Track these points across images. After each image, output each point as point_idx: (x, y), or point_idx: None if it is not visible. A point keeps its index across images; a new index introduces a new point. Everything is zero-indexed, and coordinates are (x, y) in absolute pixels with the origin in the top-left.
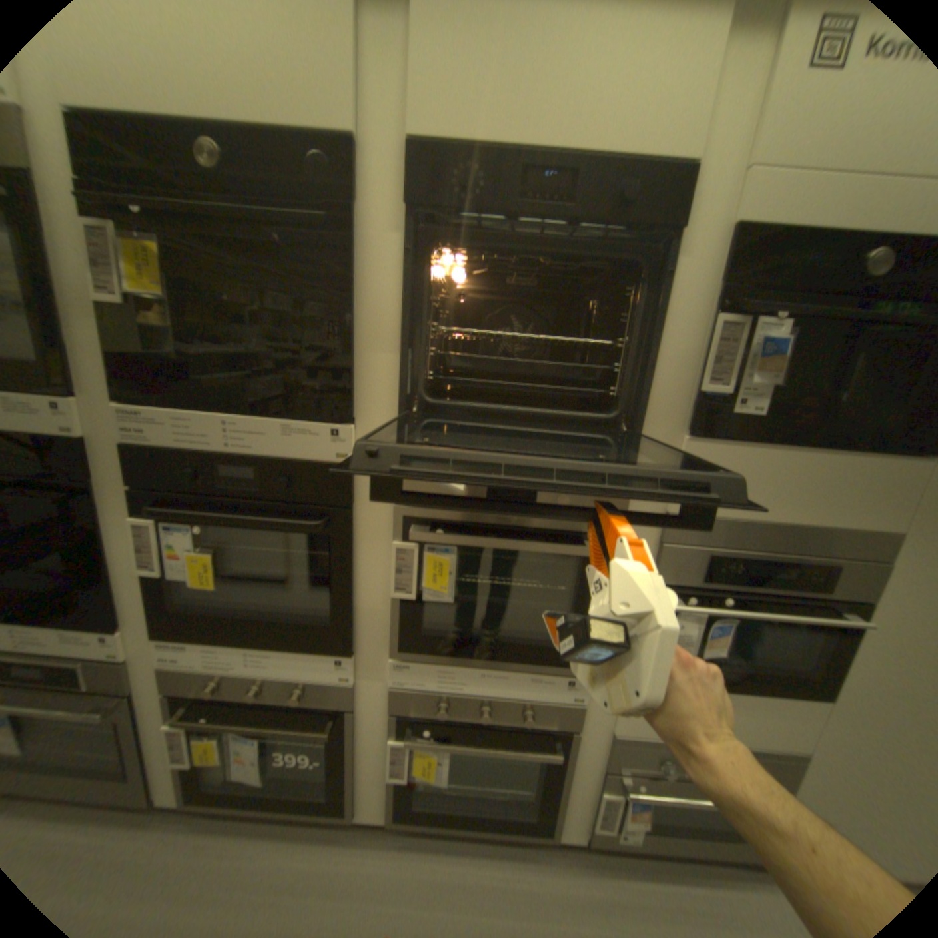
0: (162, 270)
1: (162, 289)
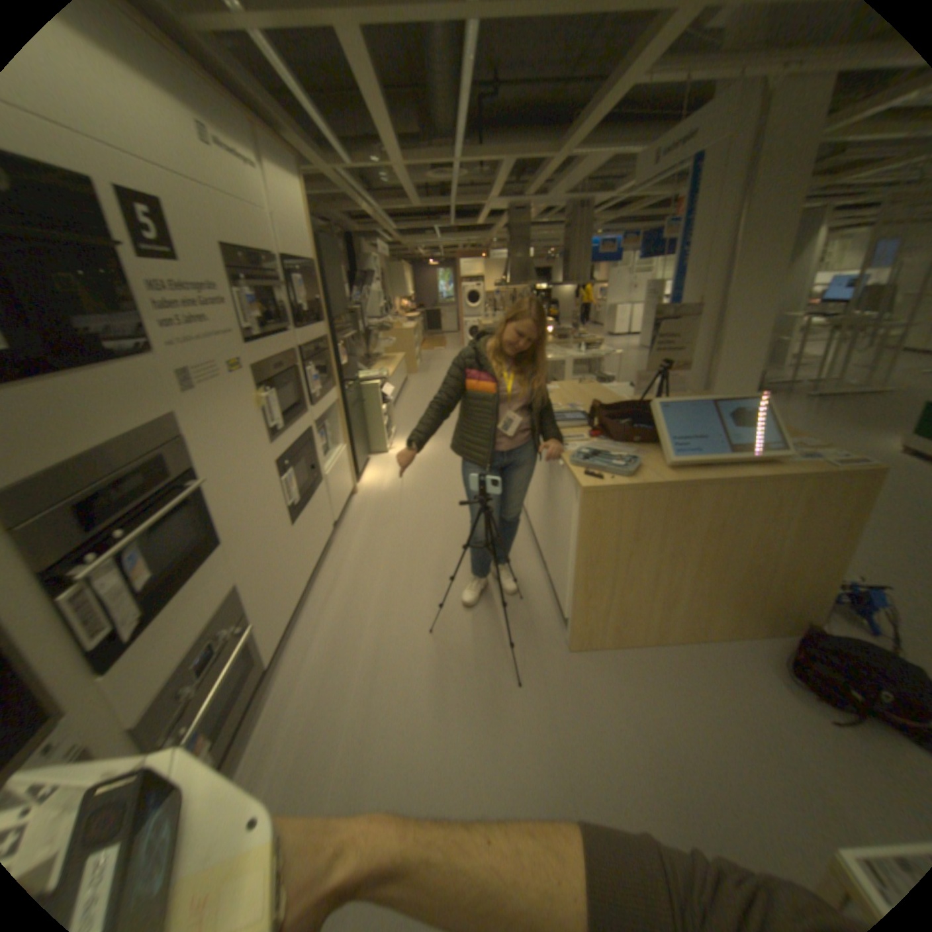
0: None
1: None
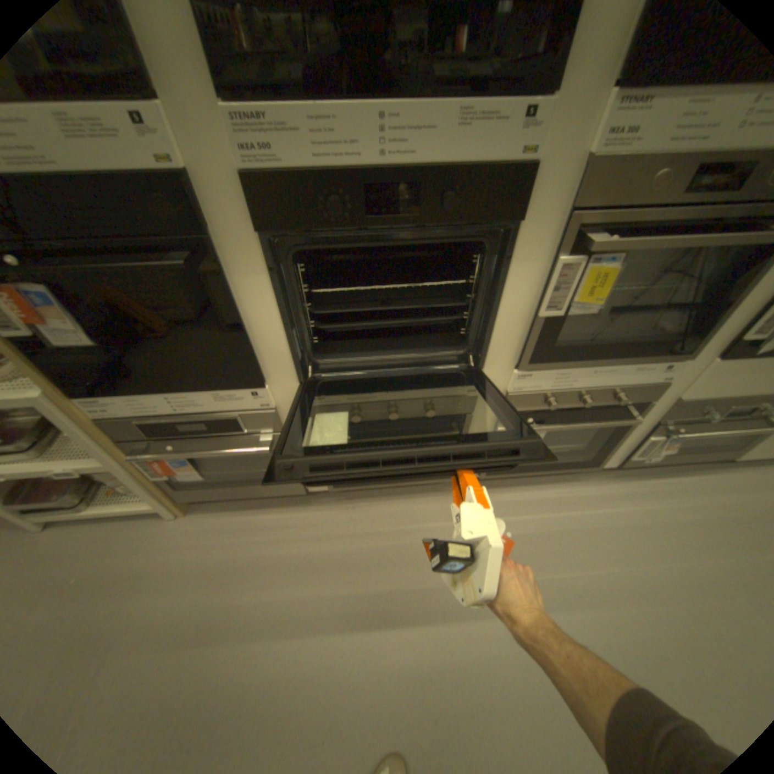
0: None
1: None
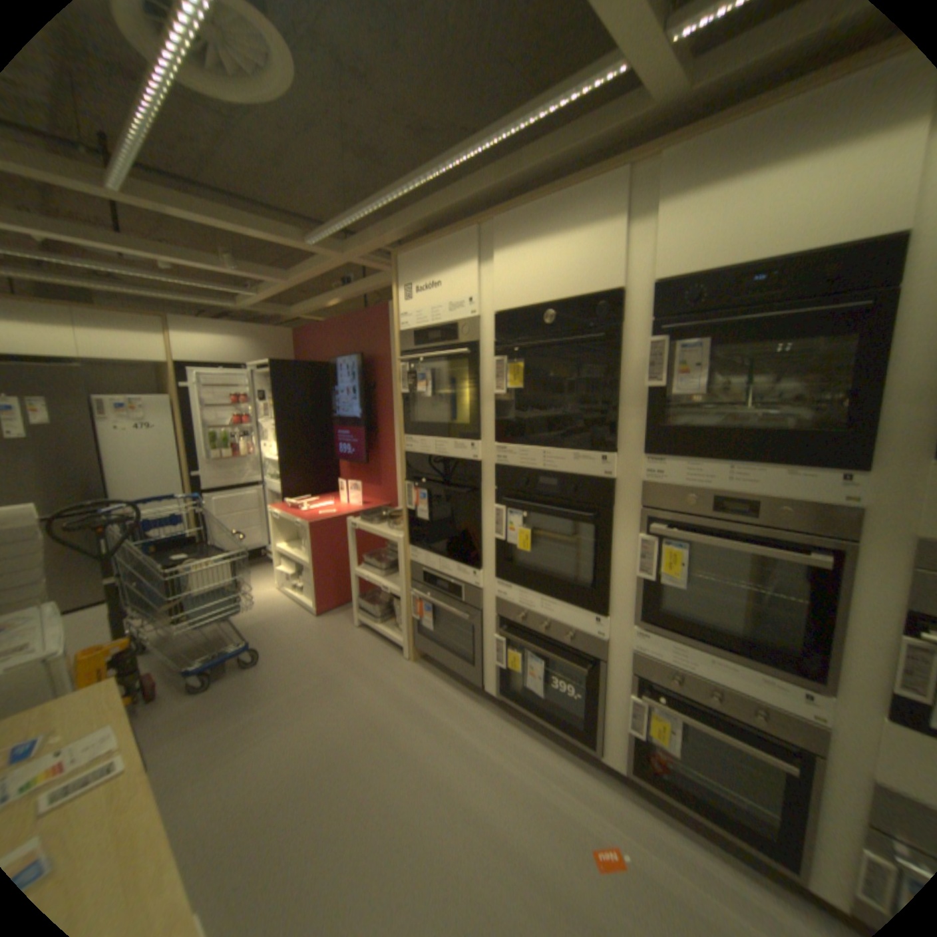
0: (523, 376)
1: (522, 385)
